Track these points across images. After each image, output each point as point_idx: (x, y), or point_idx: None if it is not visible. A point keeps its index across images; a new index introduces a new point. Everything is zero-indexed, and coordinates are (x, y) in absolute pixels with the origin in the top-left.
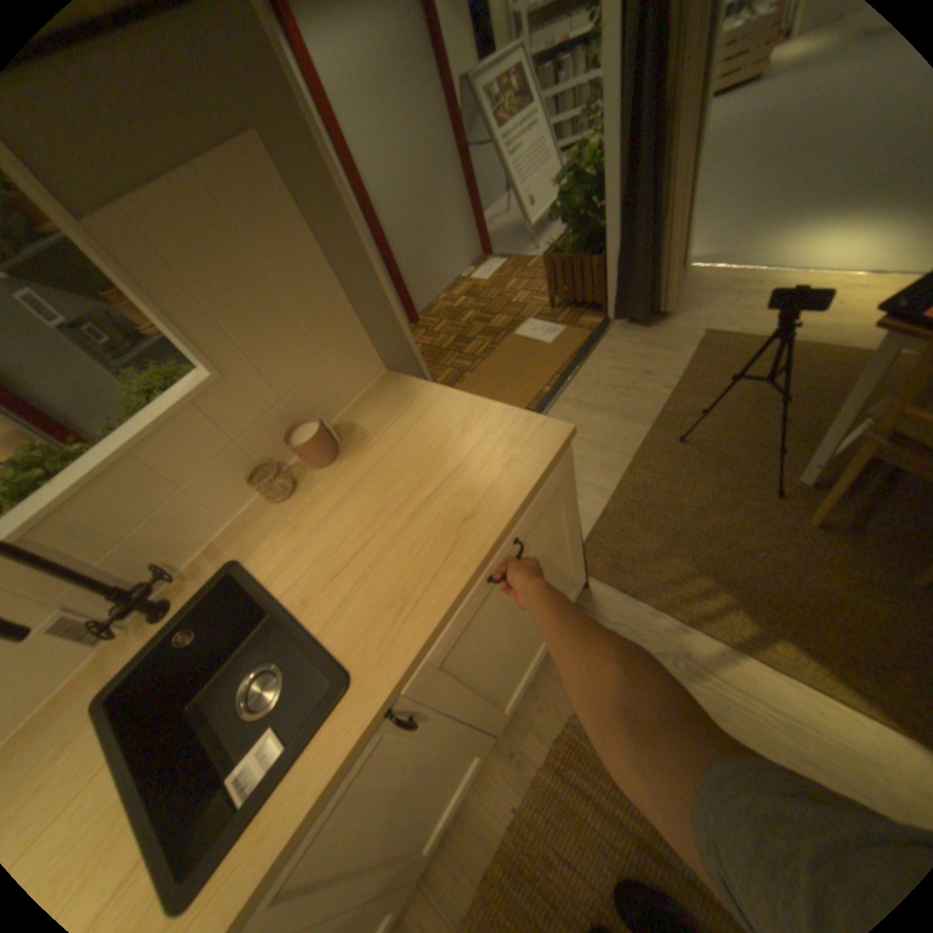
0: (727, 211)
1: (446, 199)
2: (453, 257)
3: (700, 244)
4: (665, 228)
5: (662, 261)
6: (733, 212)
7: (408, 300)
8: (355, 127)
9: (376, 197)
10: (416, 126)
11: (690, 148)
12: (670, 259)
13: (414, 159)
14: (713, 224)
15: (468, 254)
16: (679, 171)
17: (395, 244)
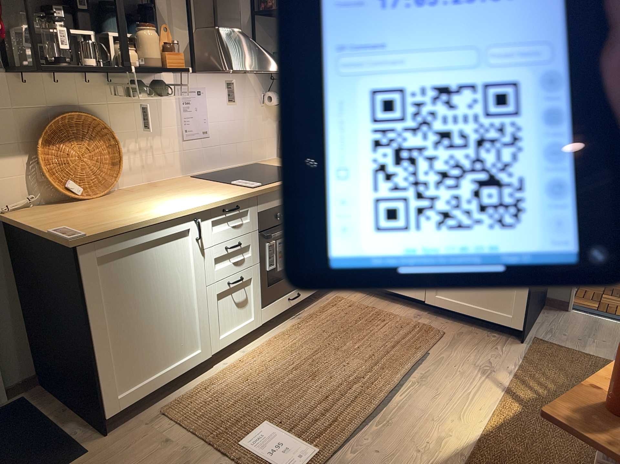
0: None
1: None
2: None
3: None
4: None
5: None
6: None
7: None
8: None
9: None
10: None
11: None
12: None
13: None
14: None
15: None
16: None
17: None
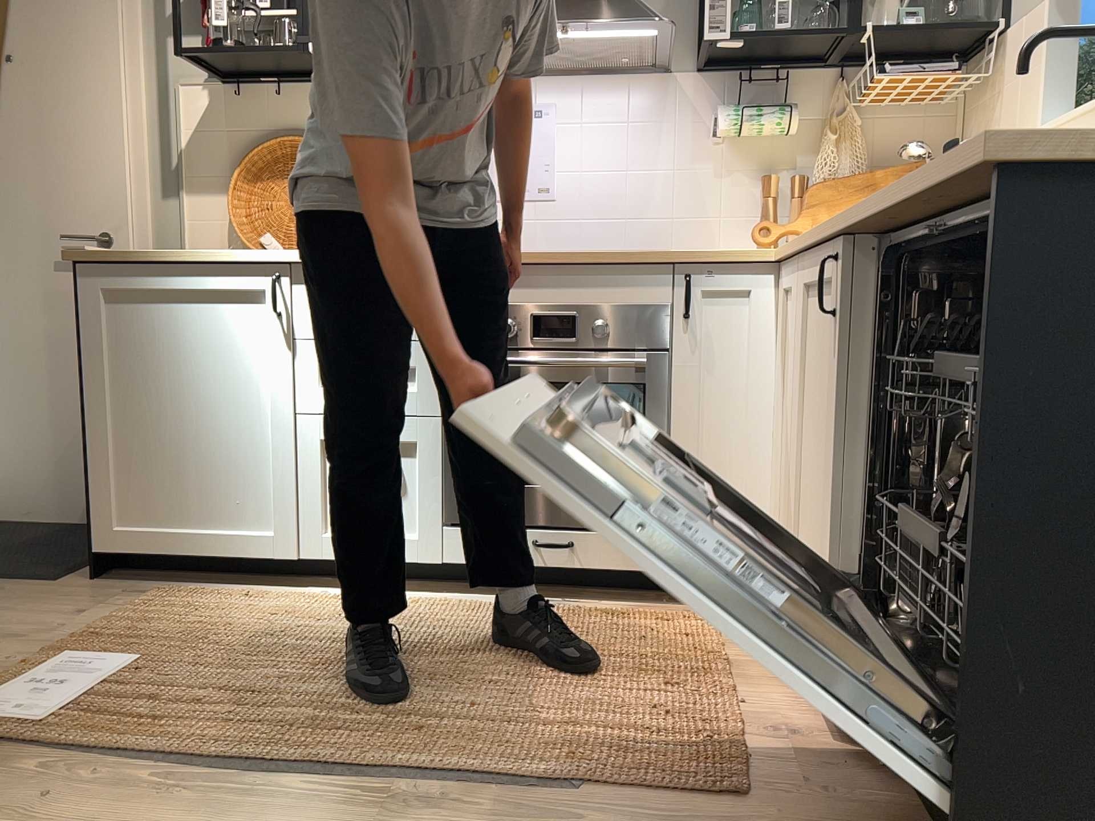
0: None
1: None
2: None
3: None
4: None
5: None
6: None
7: None
8: None
9: None
10: None
11: None
12: None
13: None
14: None
15: None
16: None
17: None
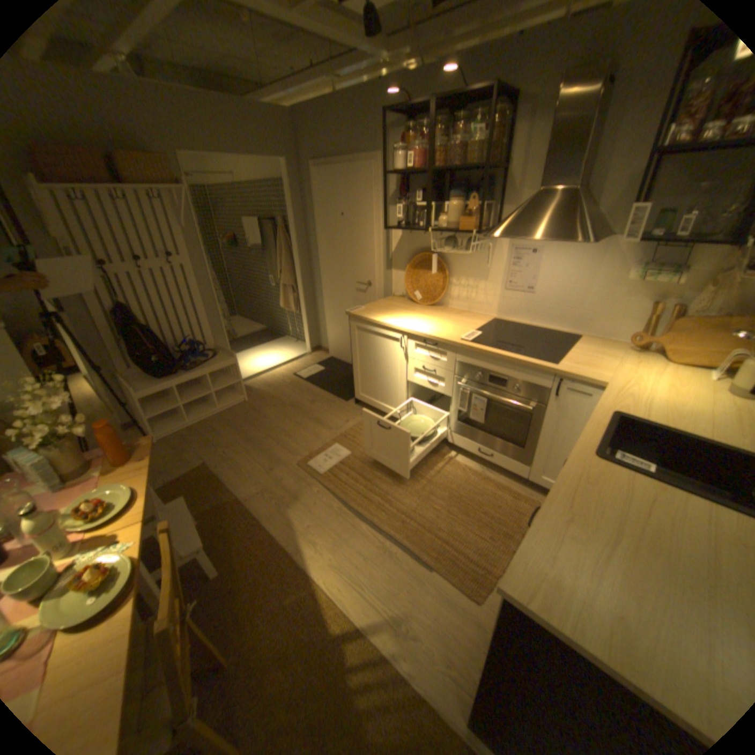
0: None
1: None
2: None
3: None
4: None
5: None
6: None
7: None
8: None
9: None
10: None
11: None
12: None
13: None
14: None
15: None
16: None
17: None
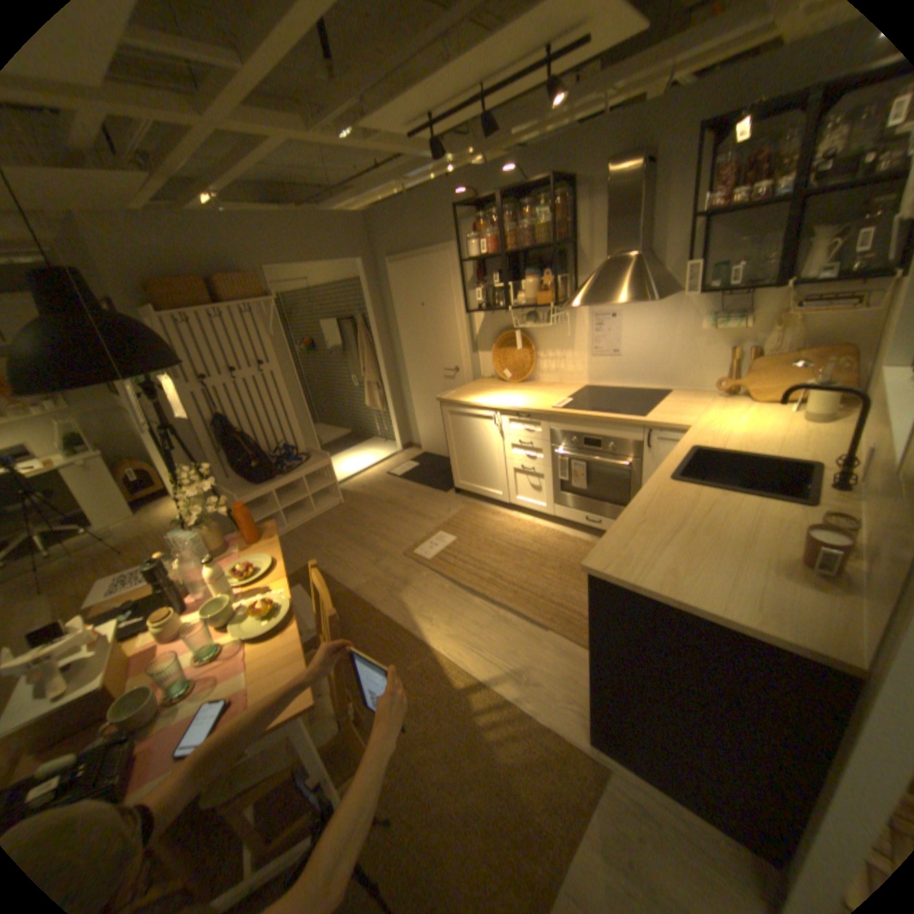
0: None
1: None
2: None
3: None
4: None
5: None
6: None
7: None
8: None
9: None
10: None
11: None
12: None
13: None
14: None
15: None
16: None
17: None
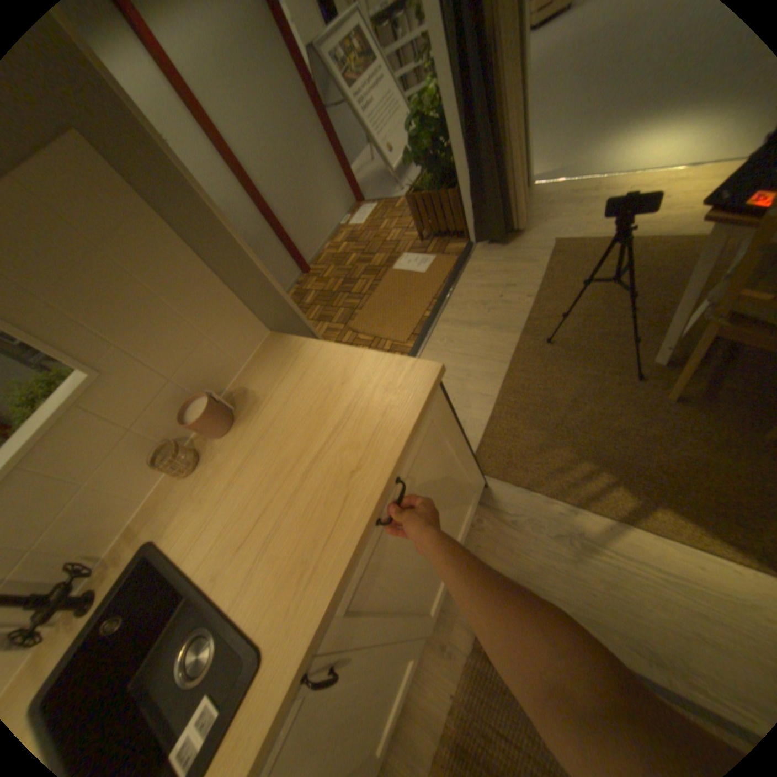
0: (558, 130)
1: (314, 159)
2: (329, 209)
3: (539, 163)
4: (506, 154)
5: (508, 184)
6: (563, 130)
7: (296, 254)
8: (218, 107)
9: (249, 167)
10: (274, 97)
11: (516, 79)
12: (515, 181)
13: (278, 128)
14: (548, 144)
15: (343, 204)
16: (510, 101)
17: (275, 206)
